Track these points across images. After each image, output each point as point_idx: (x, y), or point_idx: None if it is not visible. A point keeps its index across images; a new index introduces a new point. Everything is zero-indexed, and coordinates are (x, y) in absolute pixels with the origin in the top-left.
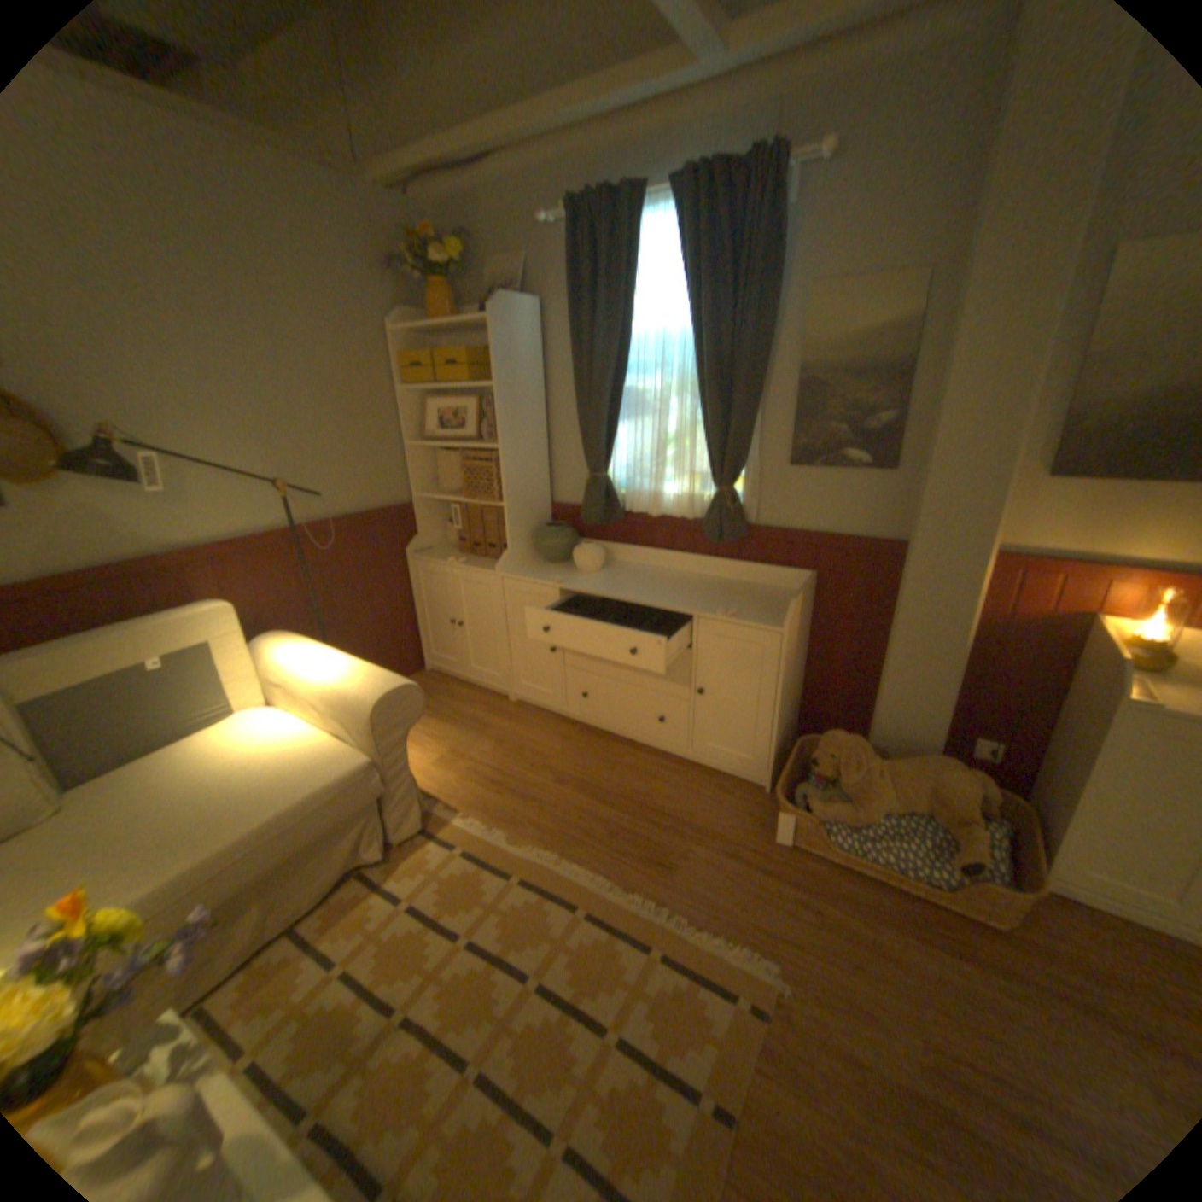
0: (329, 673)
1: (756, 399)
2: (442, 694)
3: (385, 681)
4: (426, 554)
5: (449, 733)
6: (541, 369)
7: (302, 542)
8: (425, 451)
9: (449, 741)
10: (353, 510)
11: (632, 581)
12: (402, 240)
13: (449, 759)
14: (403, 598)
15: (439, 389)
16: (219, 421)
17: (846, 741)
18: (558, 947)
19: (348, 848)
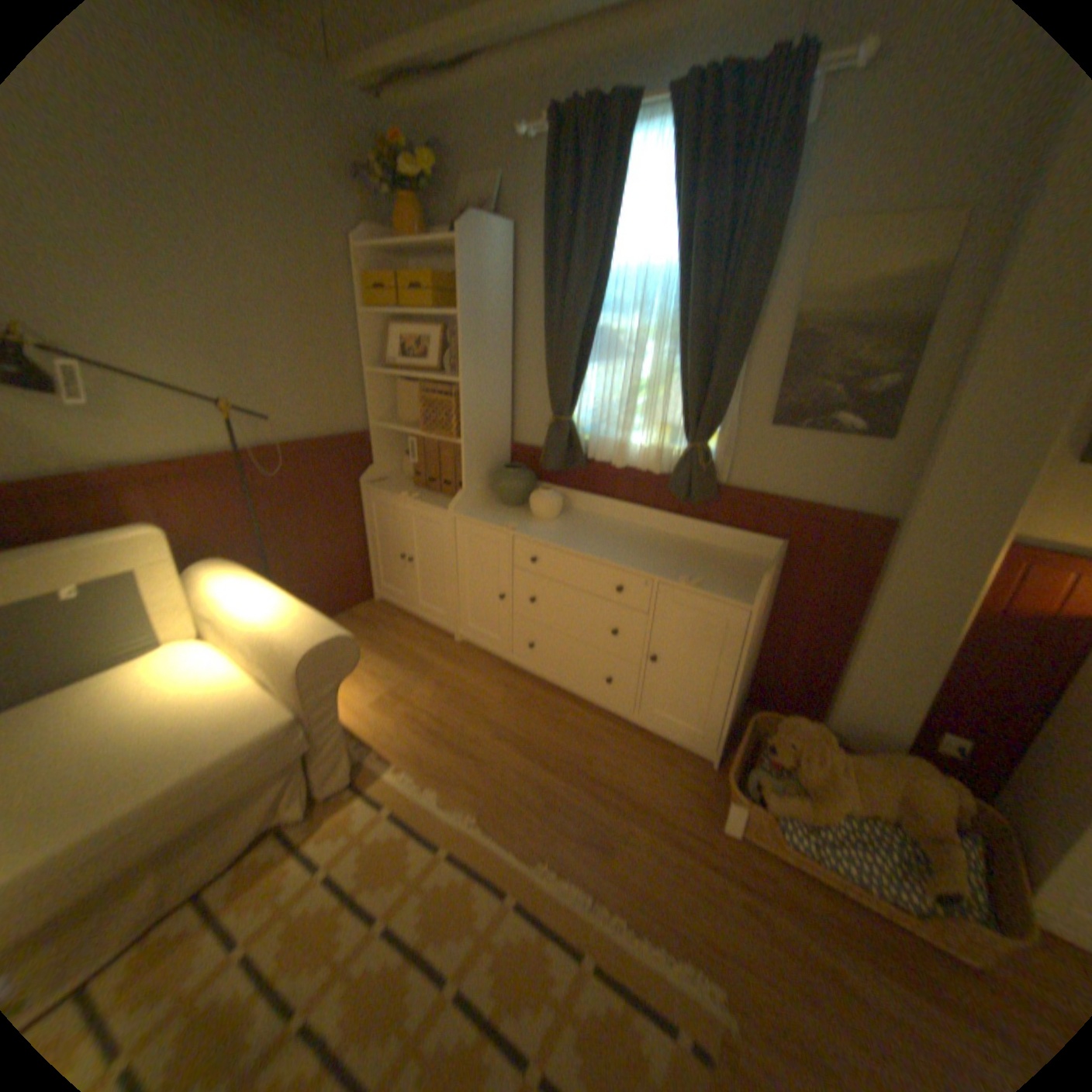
0: (258, 616)
1: (744, 349)
2: (388, 629)
3: (317, 632)
4: (379, 486)
5: (390, 673)
6: (510, 301)
7: (248, 468)
8: (384, 380)
9: (389, 682)
10: (305, 436)
11: (590, 534)
12: (372, 150)
13: (387, 703)
14: (355, 529)
15: (403, 316)
16: (157, 332)
17: (810, 731)
18: (483, 946)
19: (266, 808)
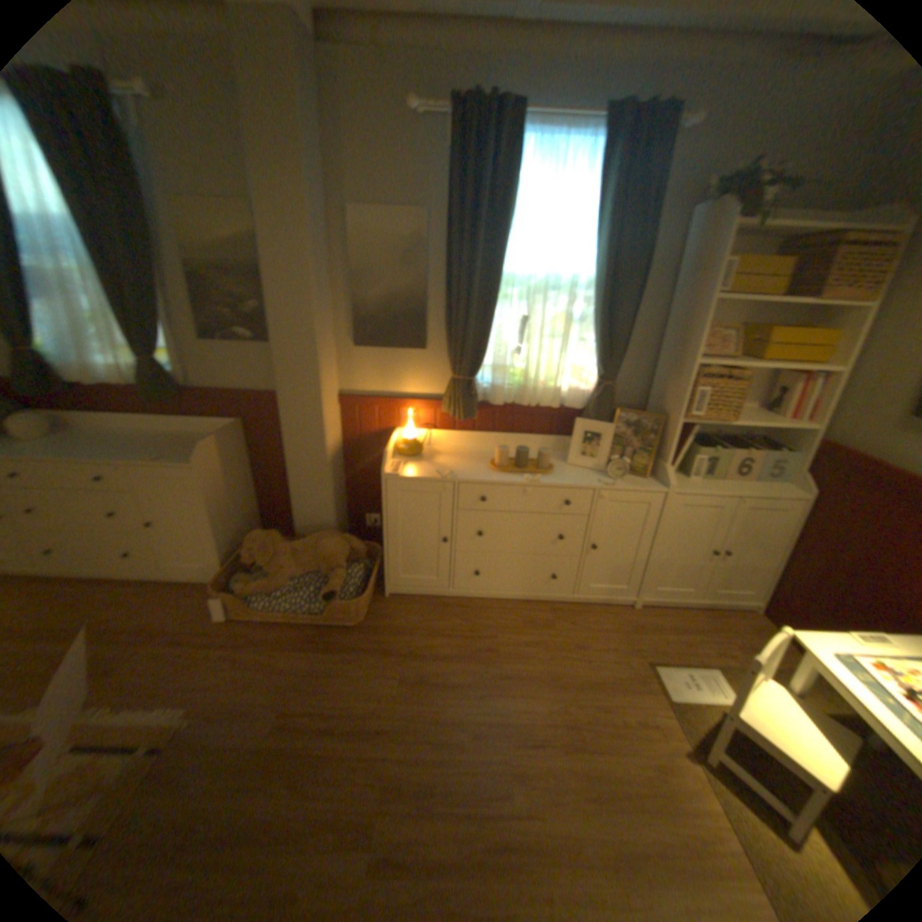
0: None
1: (147, 287)
2: None
3: None
4: None
5: None
6: None
7: None
8: None
9: None
10: None
11: (75, 444)
12: None
13: None
14: None
15: None
16: None
17: (258, 536)
18: None
19: None
